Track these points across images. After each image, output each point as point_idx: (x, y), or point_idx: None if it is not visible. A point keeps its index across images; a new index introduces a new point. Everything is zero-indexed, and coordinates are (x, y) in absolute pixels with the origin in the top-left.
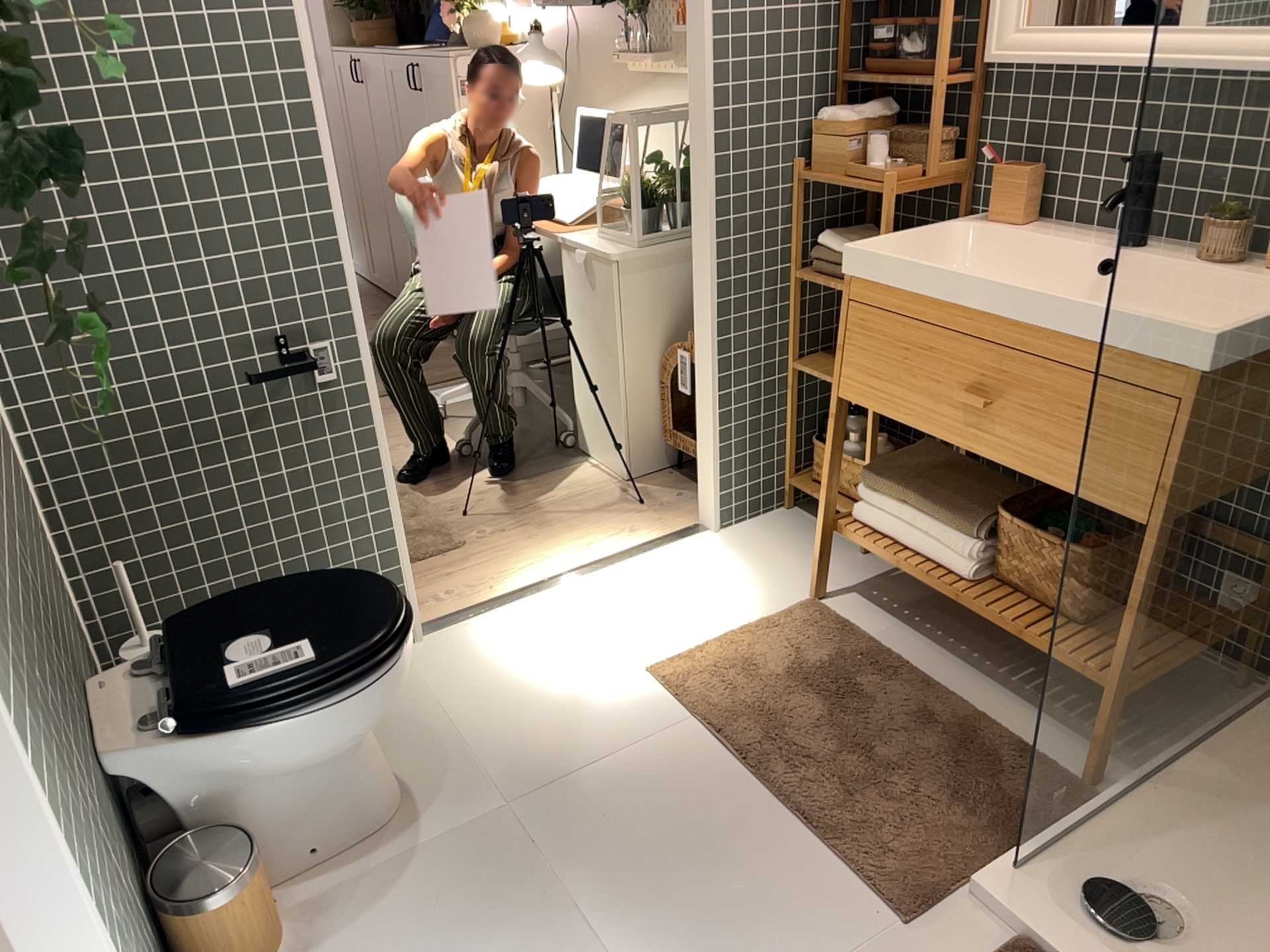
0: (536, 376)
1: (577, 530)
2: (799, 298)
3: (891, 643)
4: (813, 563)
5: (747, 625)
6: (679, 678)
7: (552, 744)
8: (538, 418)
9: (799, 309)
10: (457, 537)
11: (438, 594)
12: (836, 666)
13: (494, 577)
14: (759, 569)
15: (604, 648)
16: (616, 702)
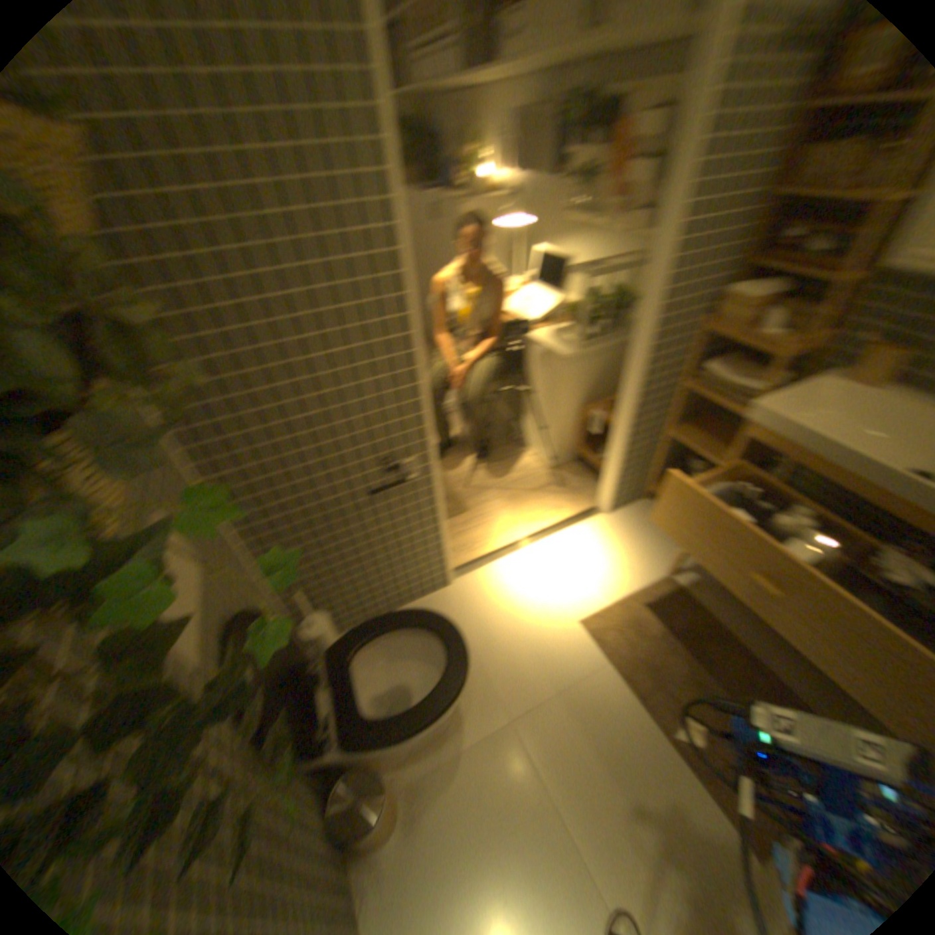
0: (501, 393)
1: (529, 502)
2: (686, 396)
3: (722, 616)
4: (666, 542)
5: (634, 590)
6: (599, 628)
7: (532, 672)
8: (500, 415)
9: (681, 398)
10: (465, 501)
11: (459, 544)
12: (691, 631)
13: (488, 534)
14: (635, 545)
15: (554, 598)
16: (565, 643)
